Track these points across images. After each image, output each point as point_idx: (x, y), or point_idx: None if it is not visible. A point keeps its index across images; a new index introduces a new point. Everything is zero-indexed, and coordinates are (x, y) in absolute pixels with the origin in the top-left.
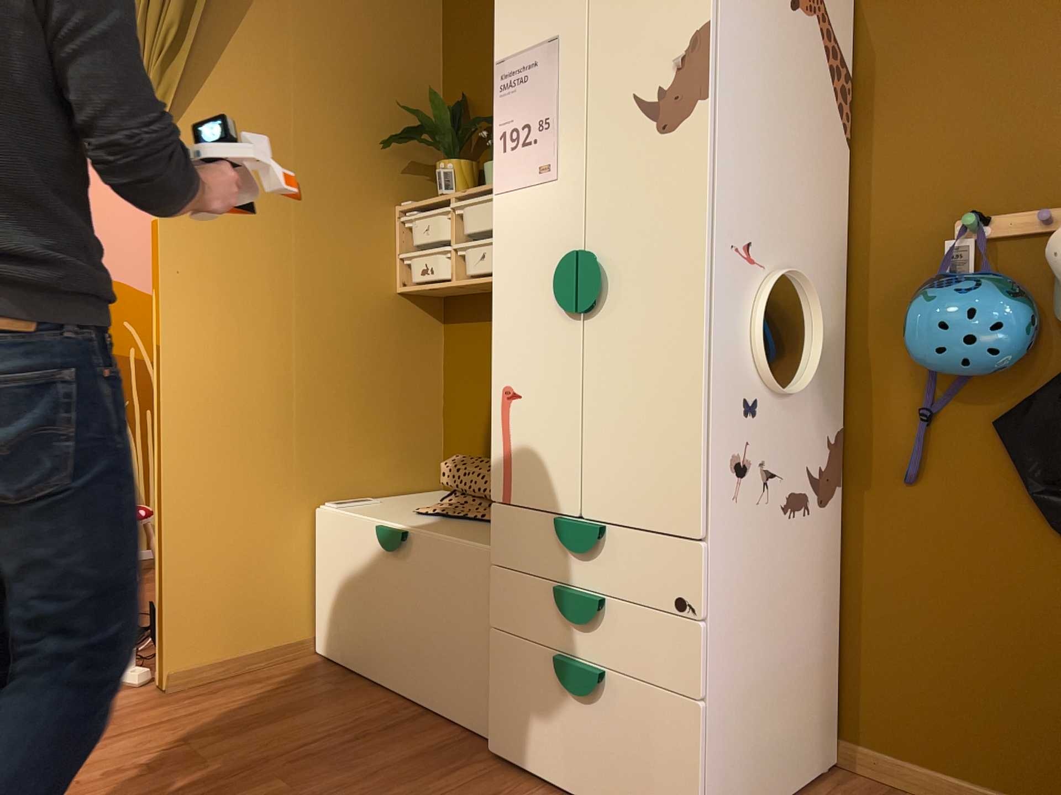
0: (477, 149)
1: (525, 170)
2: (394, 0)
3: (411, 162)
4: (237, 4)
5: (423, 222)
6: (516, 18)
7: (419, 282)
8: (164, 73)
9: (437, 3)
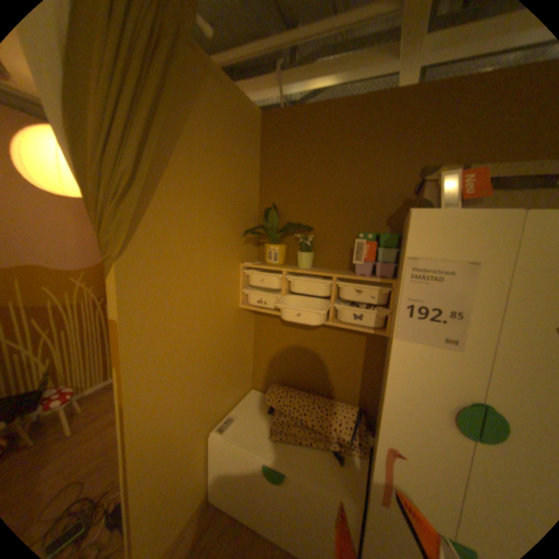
0: (282, 234)
1: (430, 335)
2: (242, 145)
3: (246, 237)
4: (164, 147)
5: (262, 278)
6: (435, 233)
7: (256, 307)
8: (116, 207)
9: (258, 147)
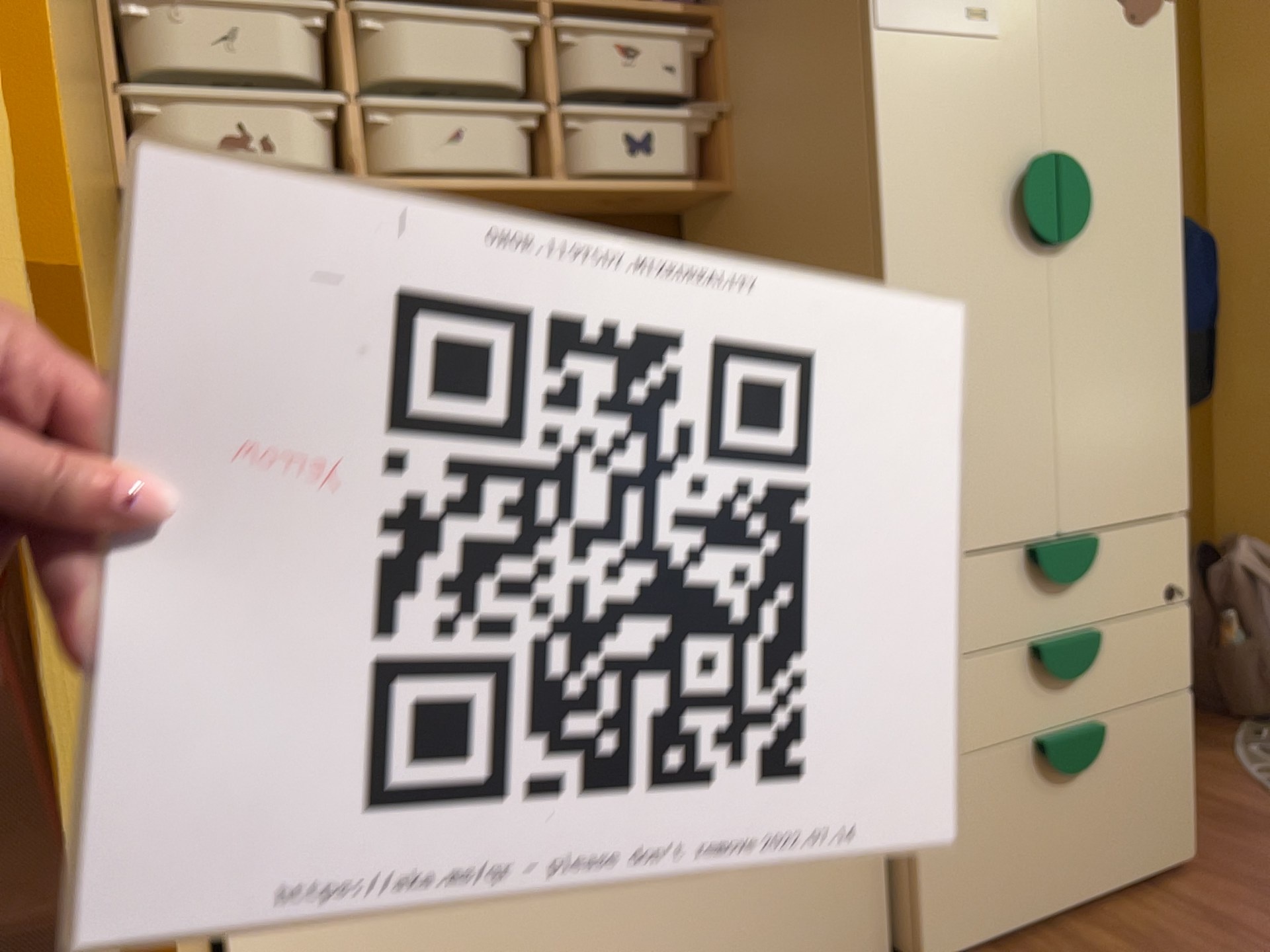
0: None
1: (939, 4)
2: None
3: None
4: None
5: (232, 21)
6: None
7: None
8: None
9: None
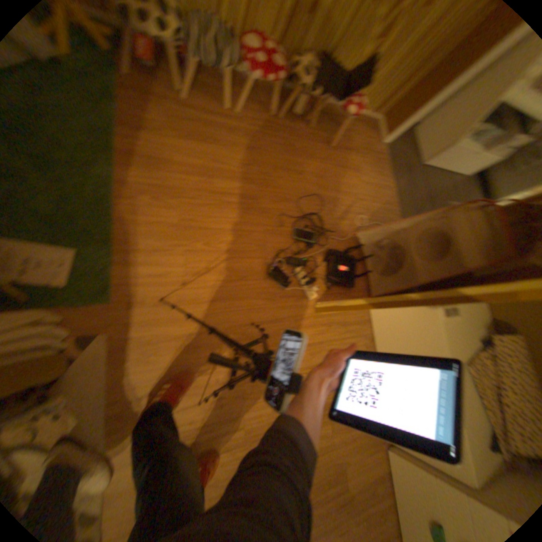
0: None
1: None
2: None
3: None
4: None
5: None
6: None
7: None
8: None
9: None
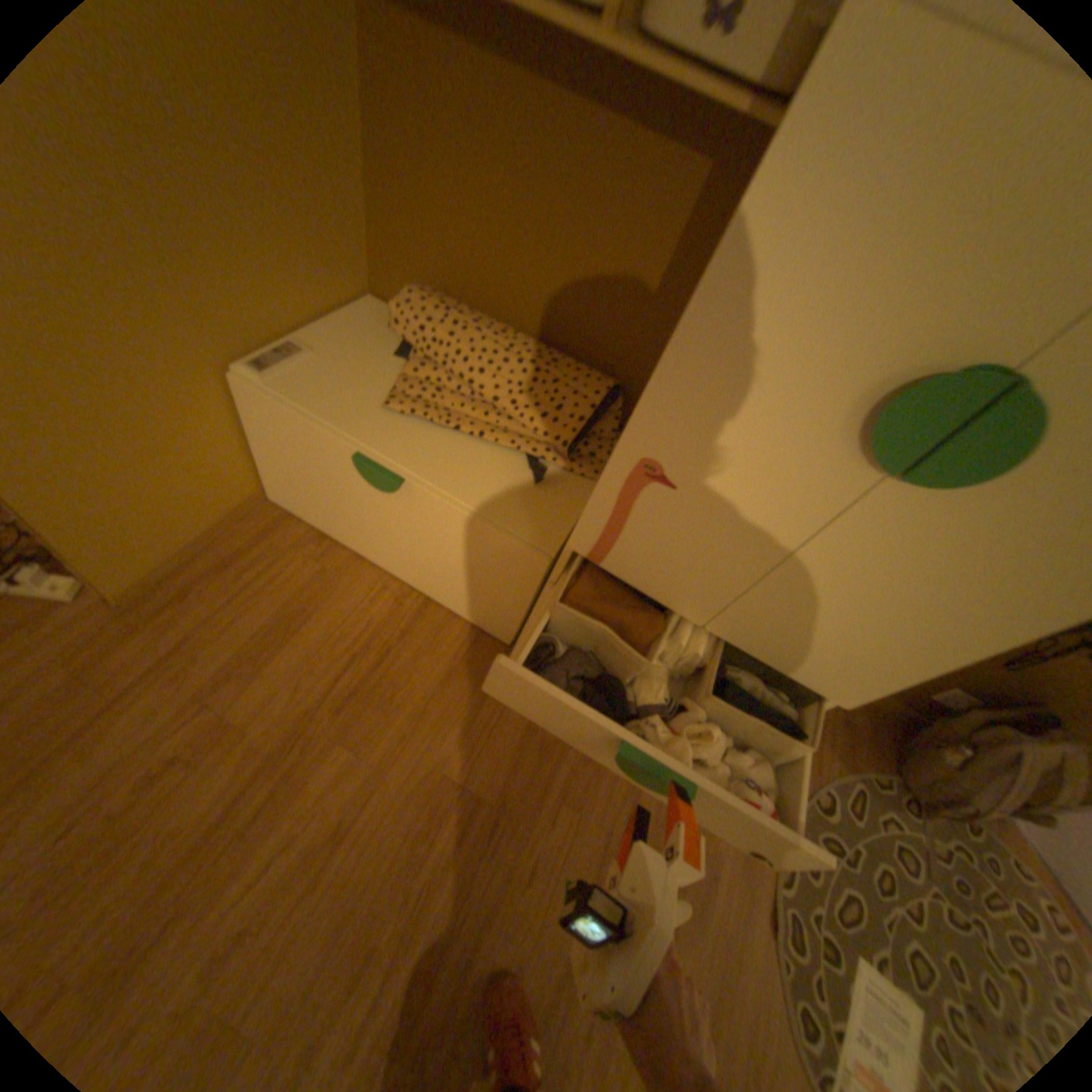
0: None
1: None
2: None
3: None
4: None
5: None
6: None
7: None
8: None
9: None
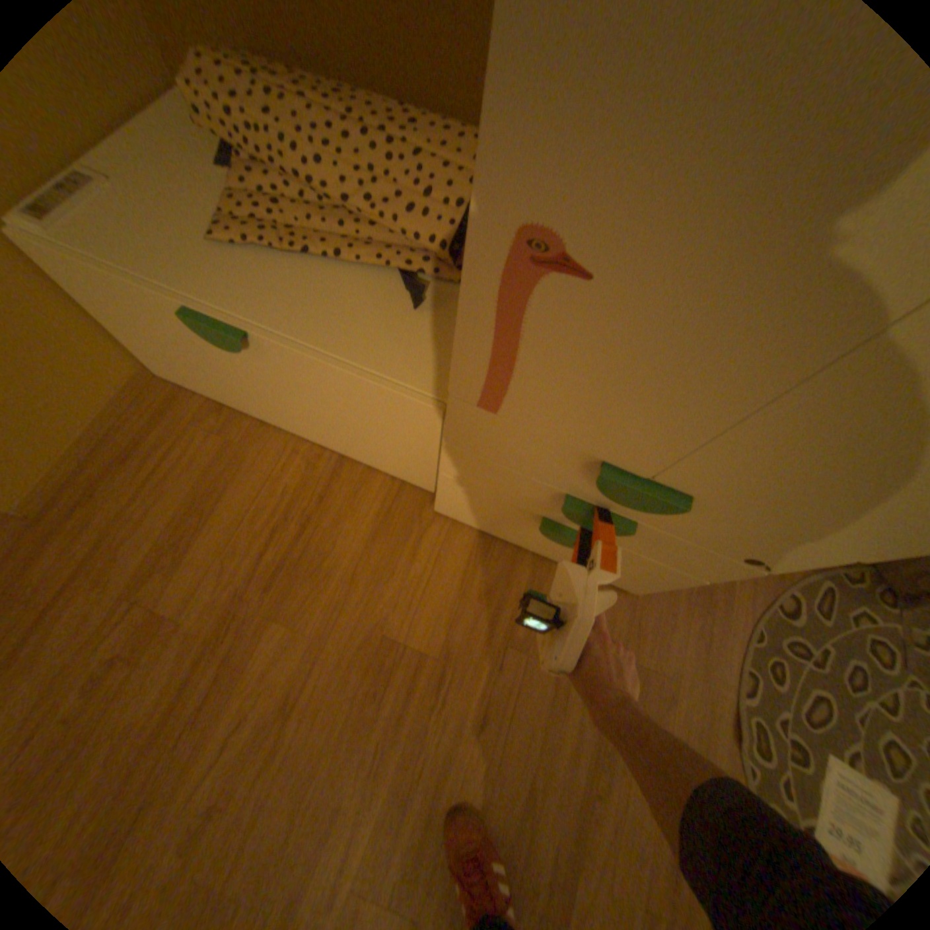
0: None
1: None
2: None
3: None
4: None
5: None
6: None
7: None
8: None
9: None
